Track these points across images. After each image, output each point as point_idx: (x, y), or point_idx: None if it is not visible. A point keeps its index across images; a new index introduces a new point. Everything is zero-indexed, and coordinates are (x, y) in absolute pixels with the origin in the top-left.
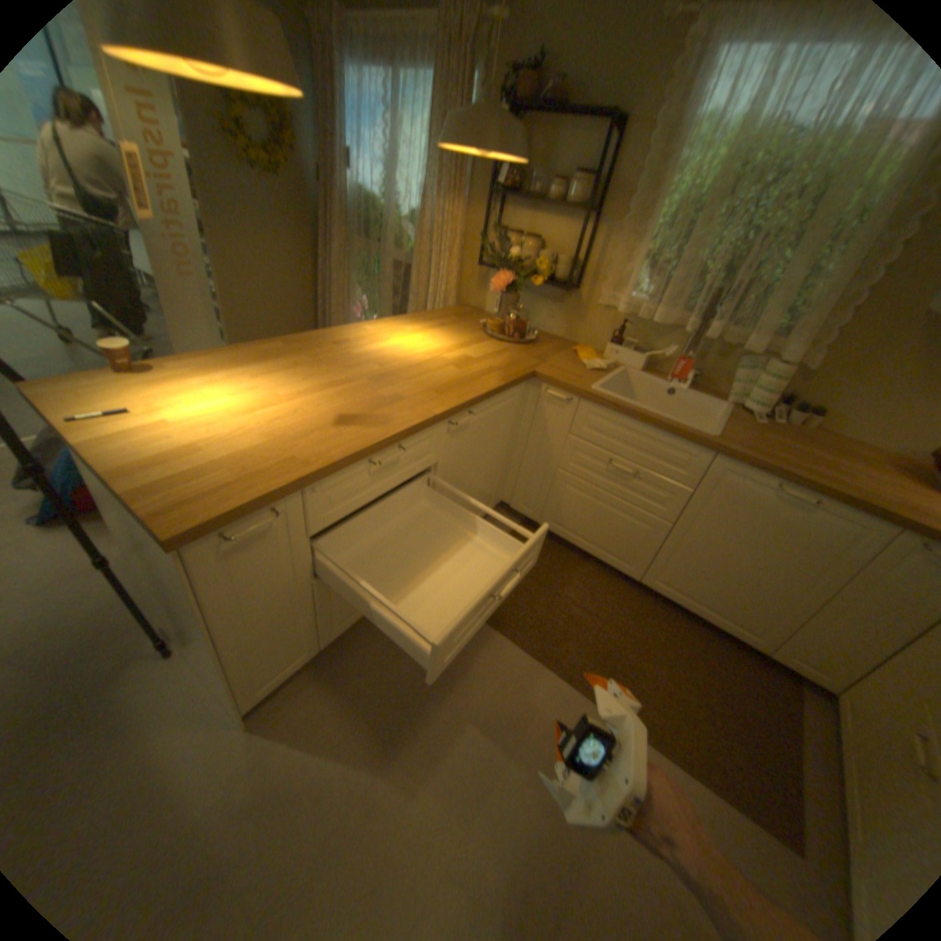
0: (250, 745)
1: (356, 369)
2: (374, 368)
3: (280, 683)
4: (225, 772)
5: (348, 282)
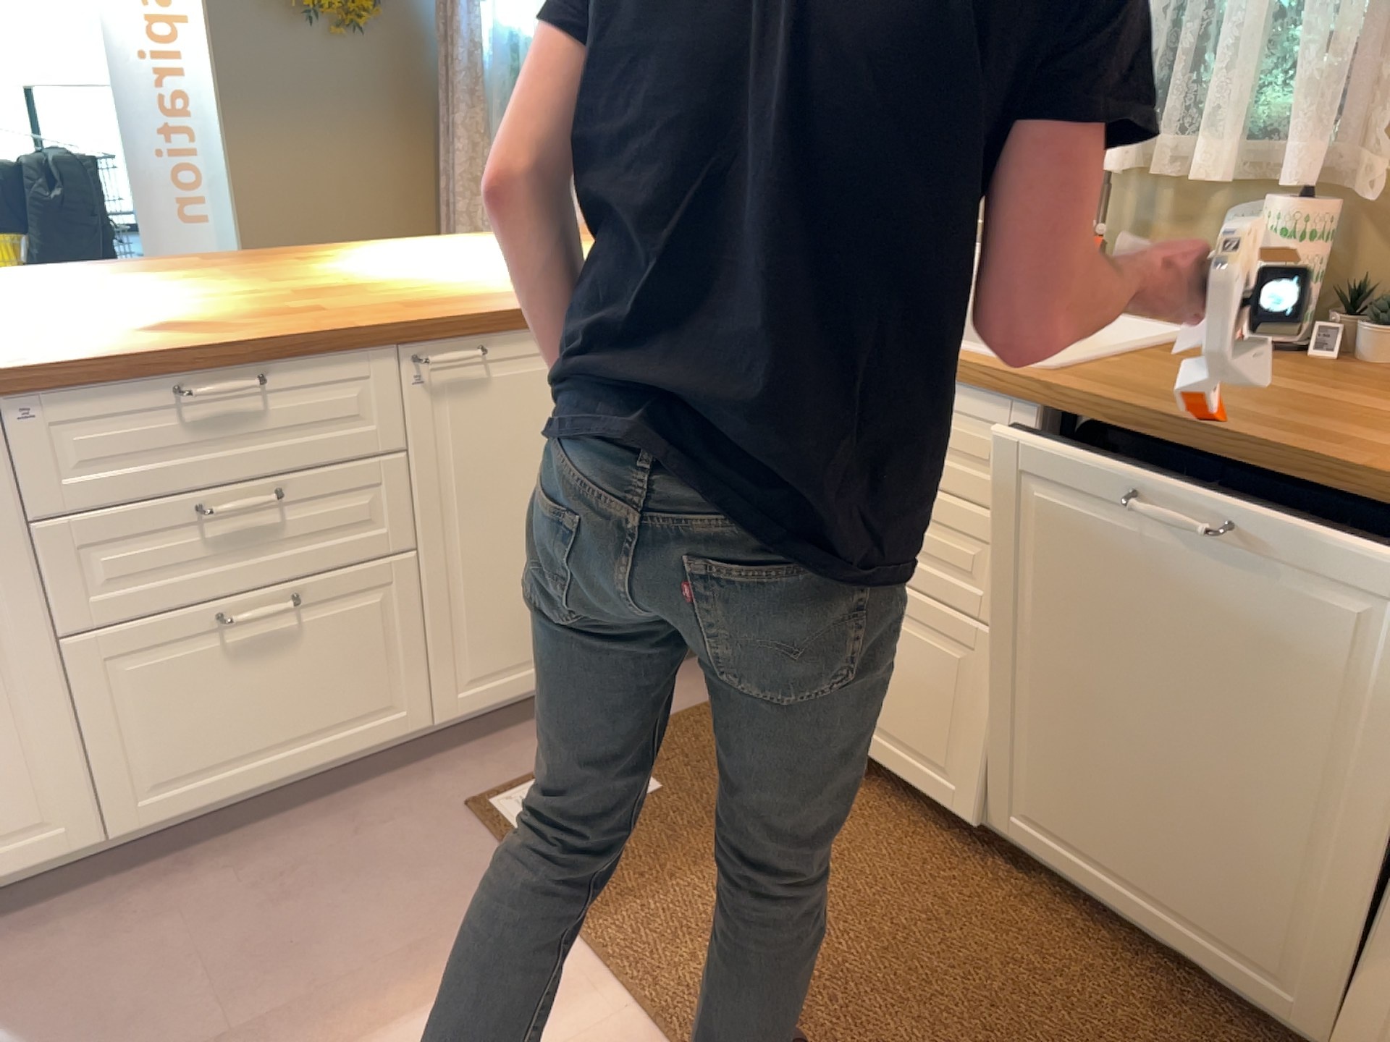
0: None
1: (293, 283)
2: (329, 283)
3: None
4: None
5: None
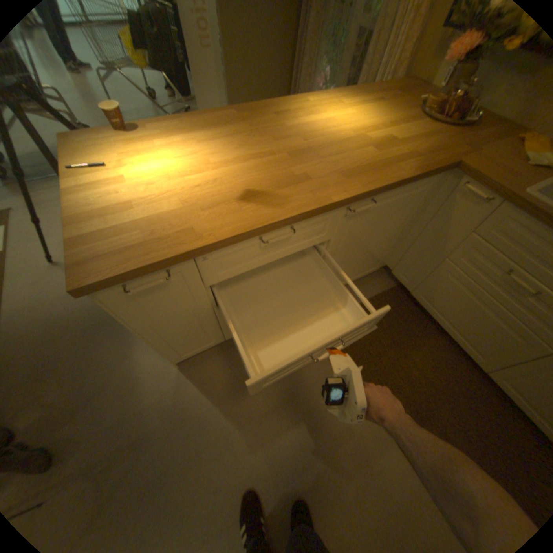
0: (179, 379)
1: (283, 142)
2: (298, 143)
3: (198, 353)
4: (164, 389)
5: (318, 53)
